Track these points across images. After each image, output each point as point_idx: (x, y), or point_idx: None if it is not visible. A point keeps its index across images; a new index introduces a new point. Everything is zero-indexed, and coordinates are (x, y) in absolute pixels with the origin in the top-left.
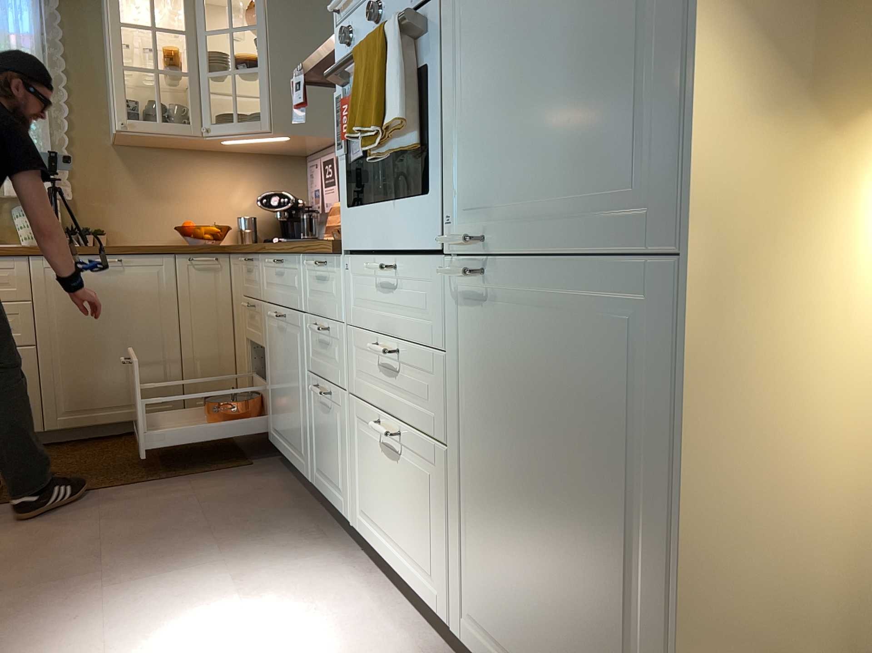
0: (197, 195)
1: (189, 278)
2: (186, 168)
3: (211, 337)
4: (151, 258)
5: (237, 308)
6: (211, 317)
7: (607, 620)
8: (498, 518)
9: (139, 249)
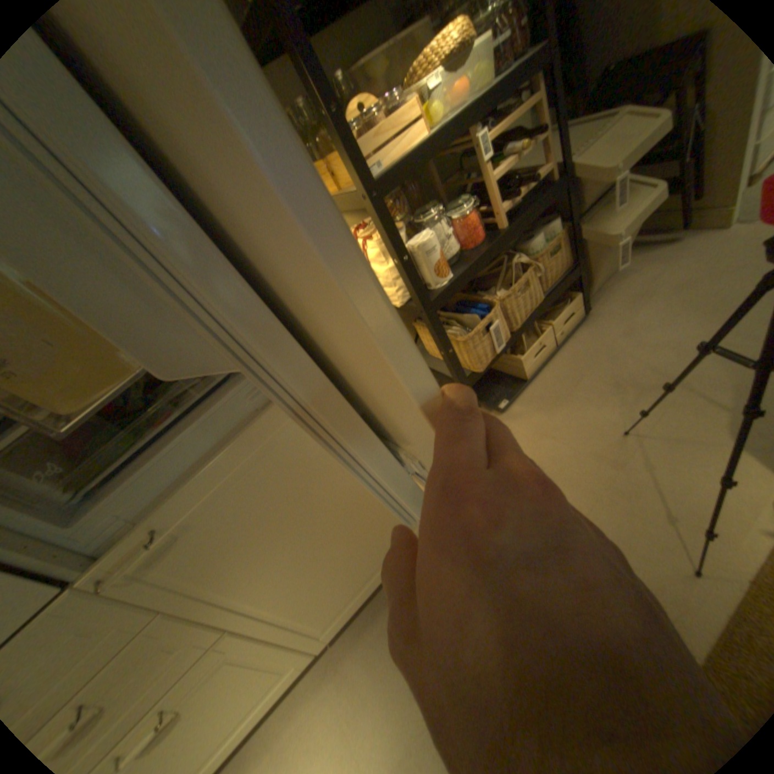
0: None
1: None
2: None
3: None
4: None
5: None
6: None
7: (373, 519)
8: (295, 588)
9: None
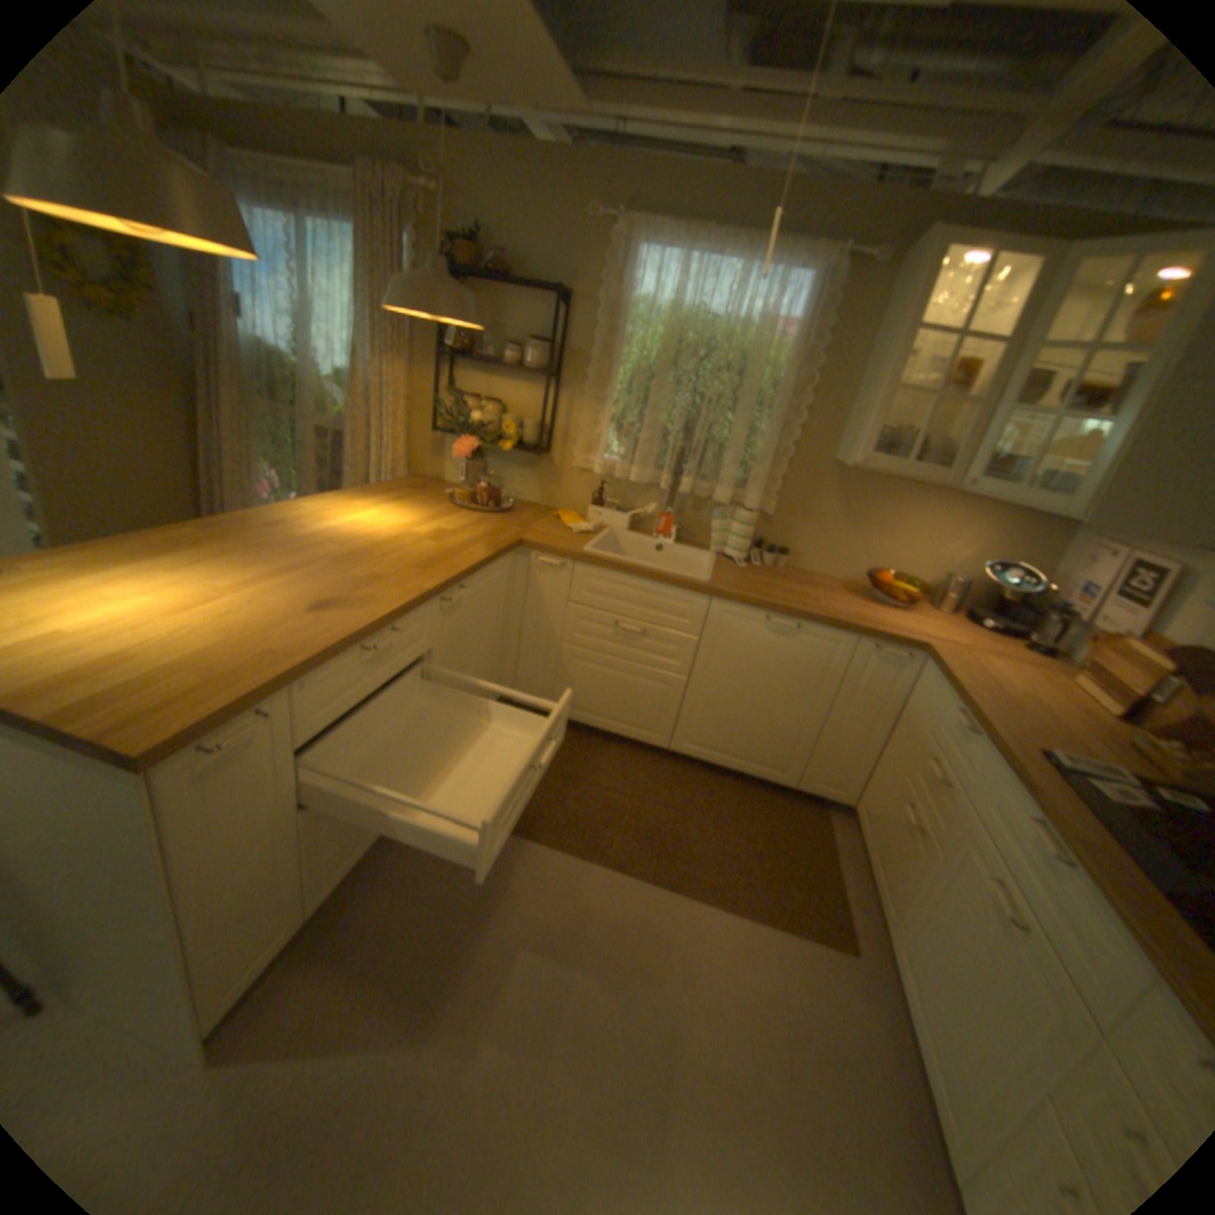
0: (907, 533)
1: (865, 665)
2: (908, 499)
3: (861, 733)
4: (831, 633)
5: (910, 727)
6: (870, 713)
7: None
8: None
9: (823, 621)
